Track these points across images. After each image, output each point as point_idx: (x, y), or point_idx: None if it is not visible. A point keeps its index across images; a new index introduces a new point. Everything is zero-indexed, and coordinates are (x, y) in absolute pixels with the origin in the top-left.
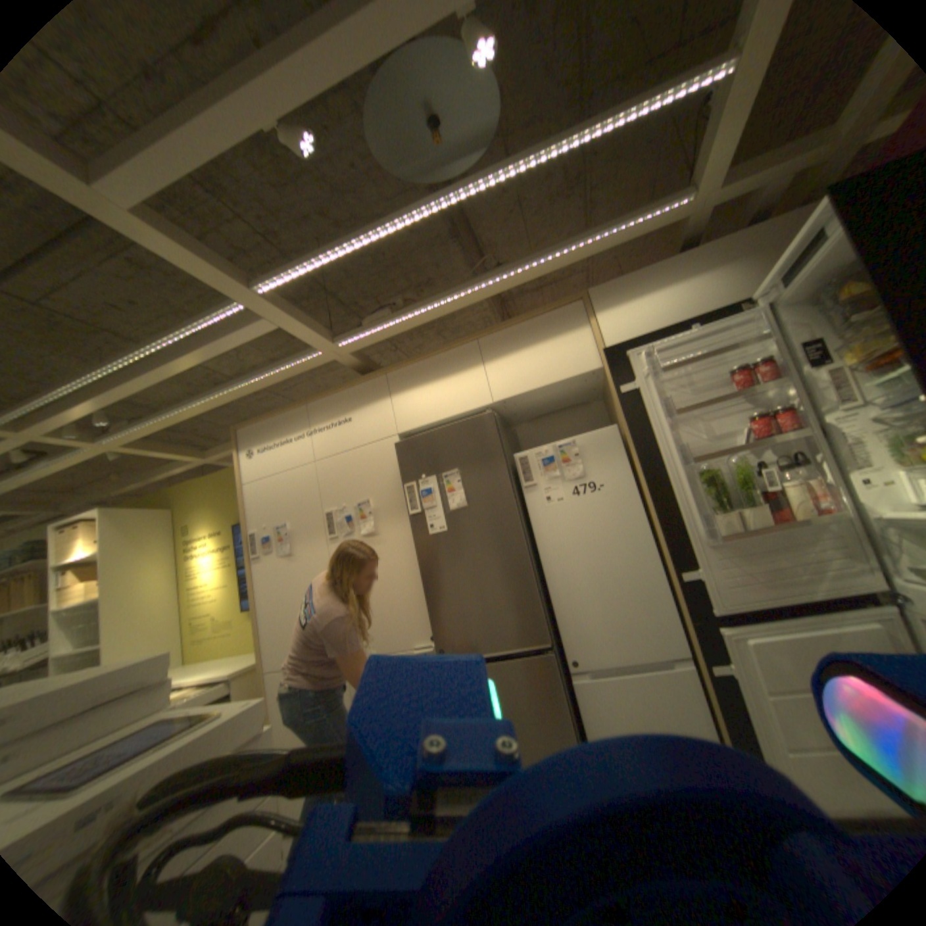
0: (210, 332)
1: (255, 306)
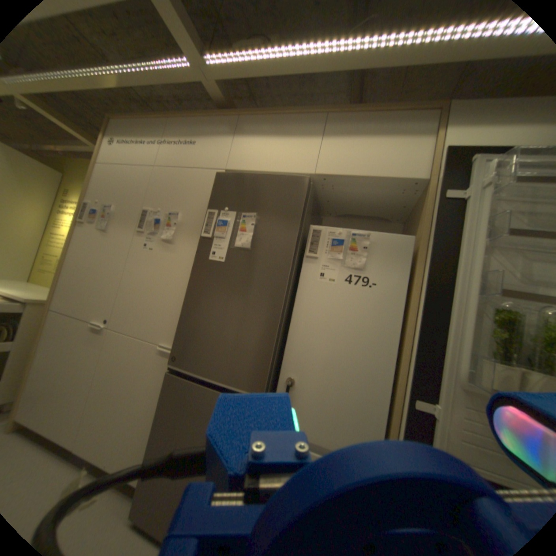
0: None
1: None
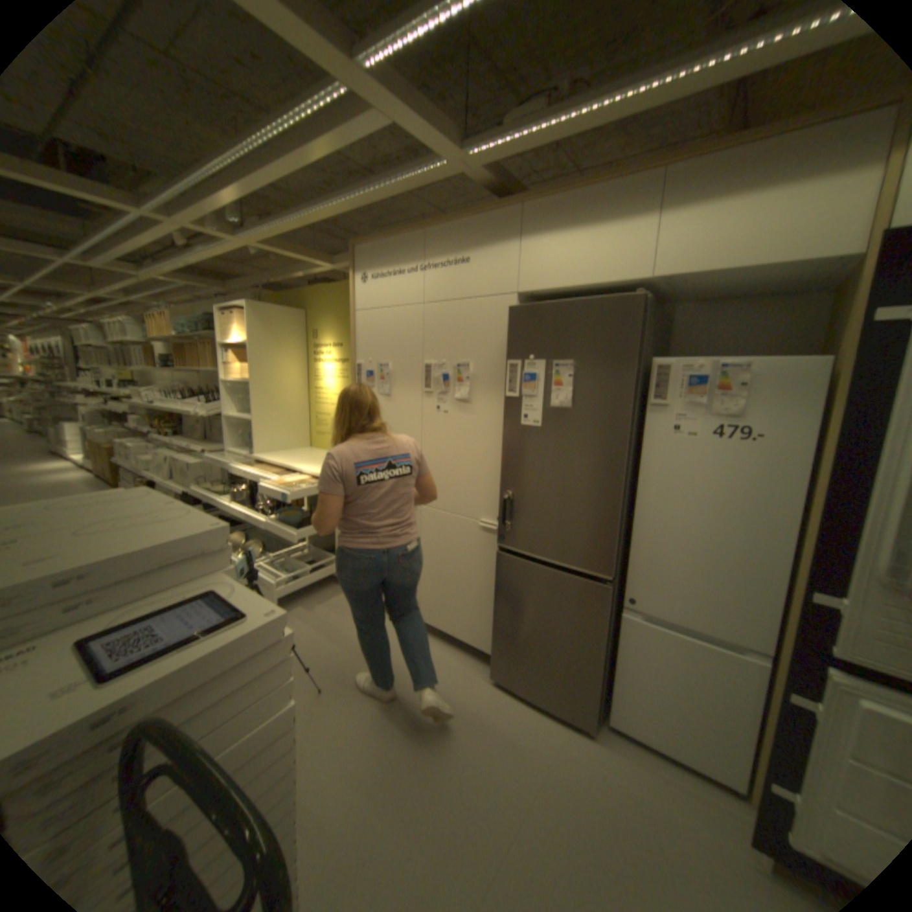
0: (318, 121)
1: (363, 88)
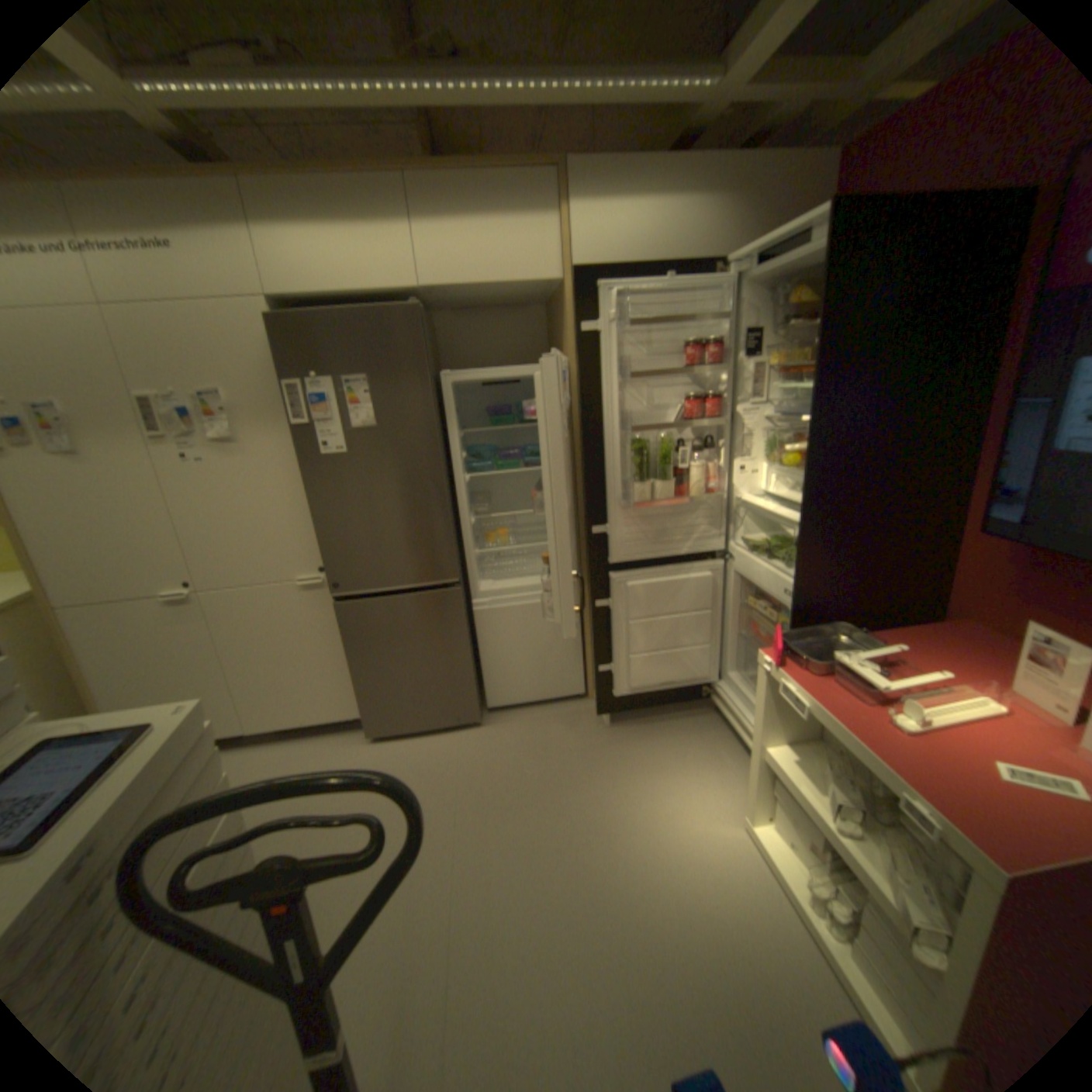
0: None
1: None
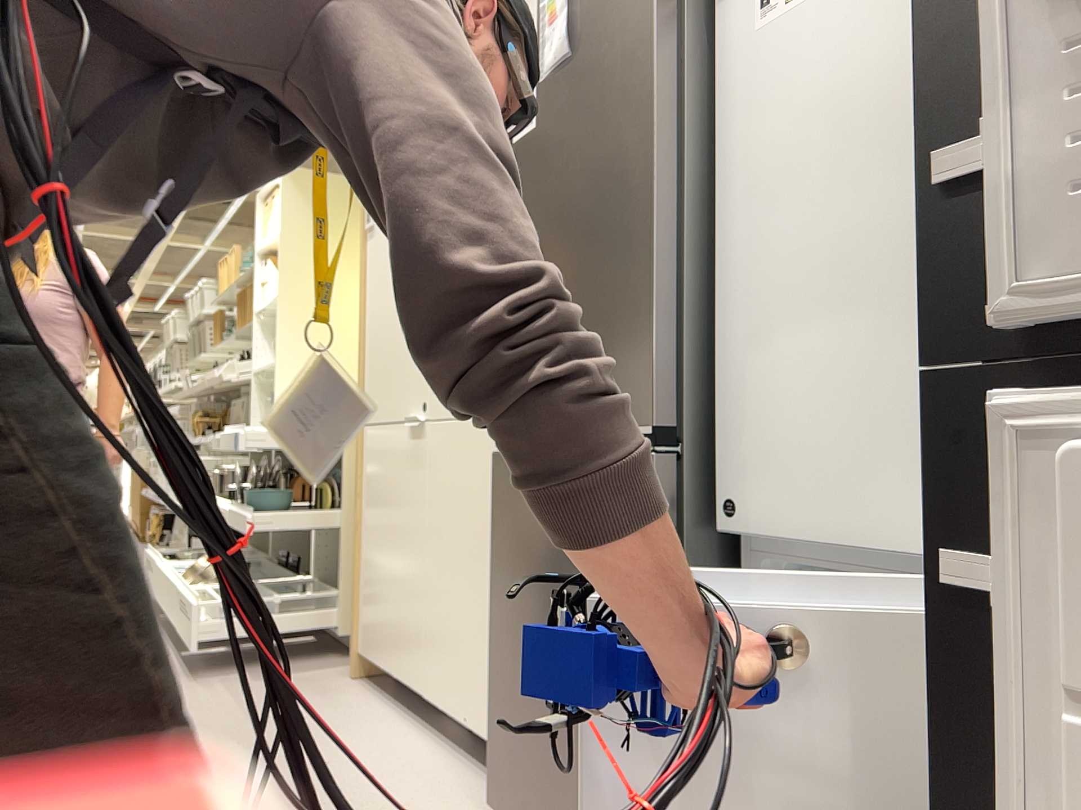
0: None
1: None
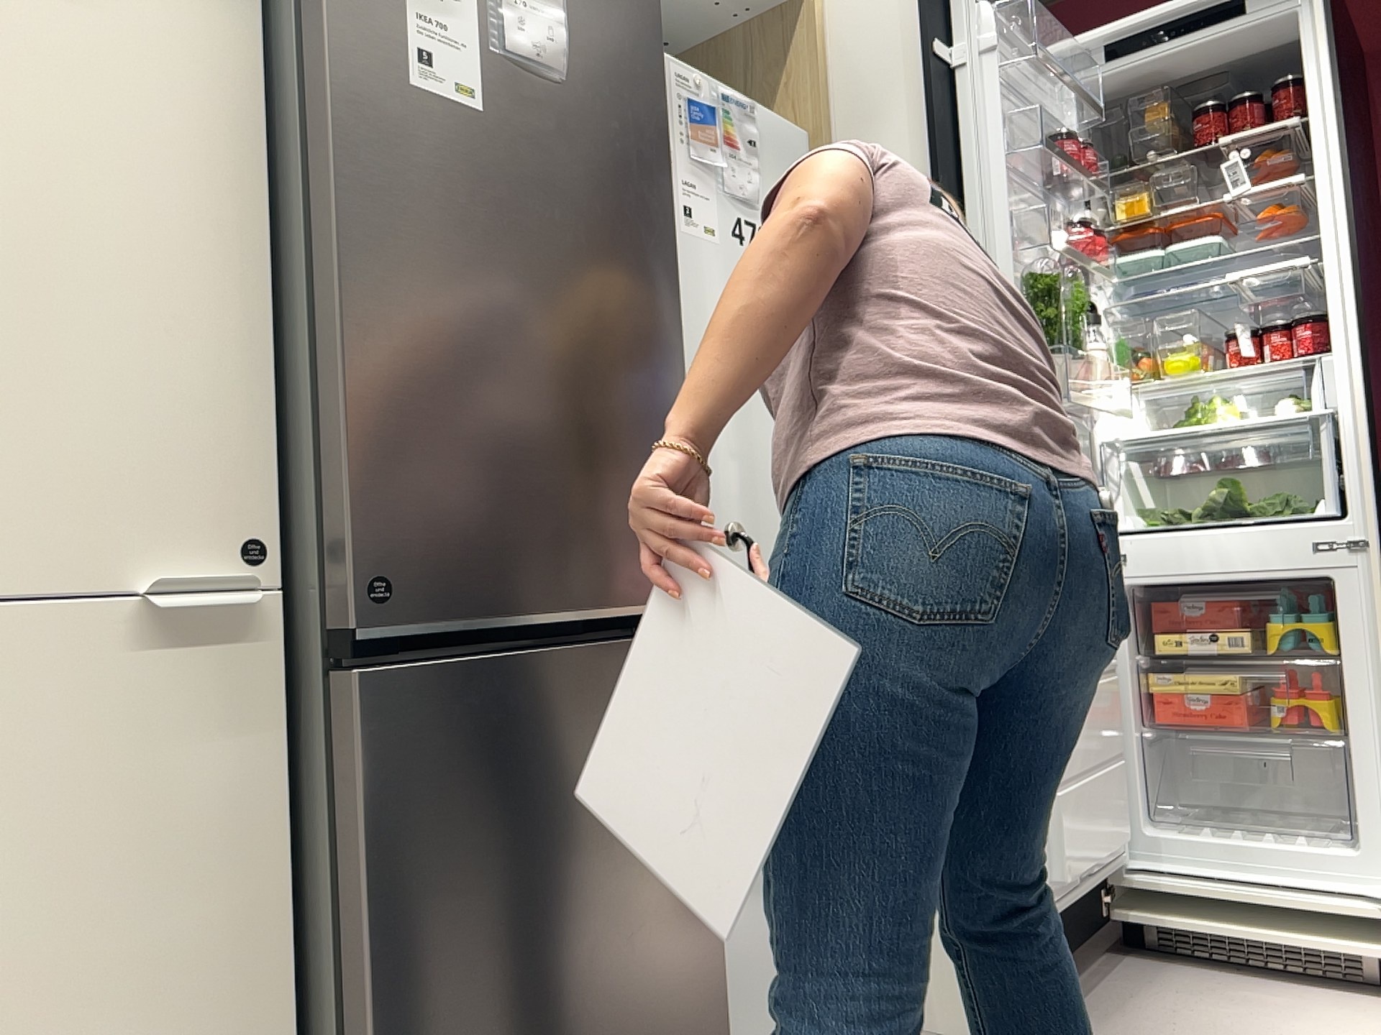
0: None
1: None
